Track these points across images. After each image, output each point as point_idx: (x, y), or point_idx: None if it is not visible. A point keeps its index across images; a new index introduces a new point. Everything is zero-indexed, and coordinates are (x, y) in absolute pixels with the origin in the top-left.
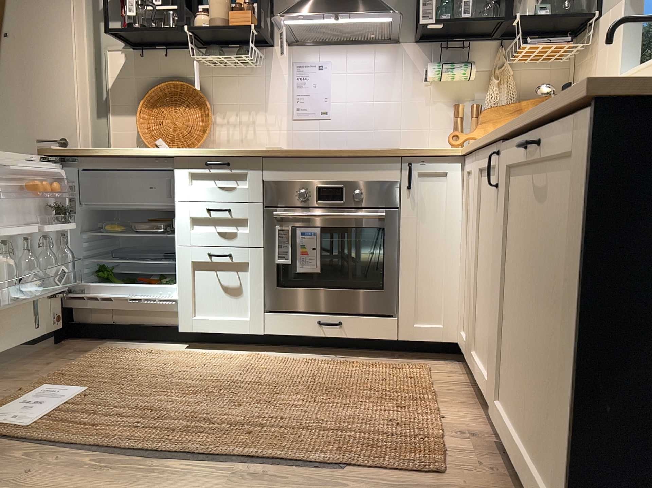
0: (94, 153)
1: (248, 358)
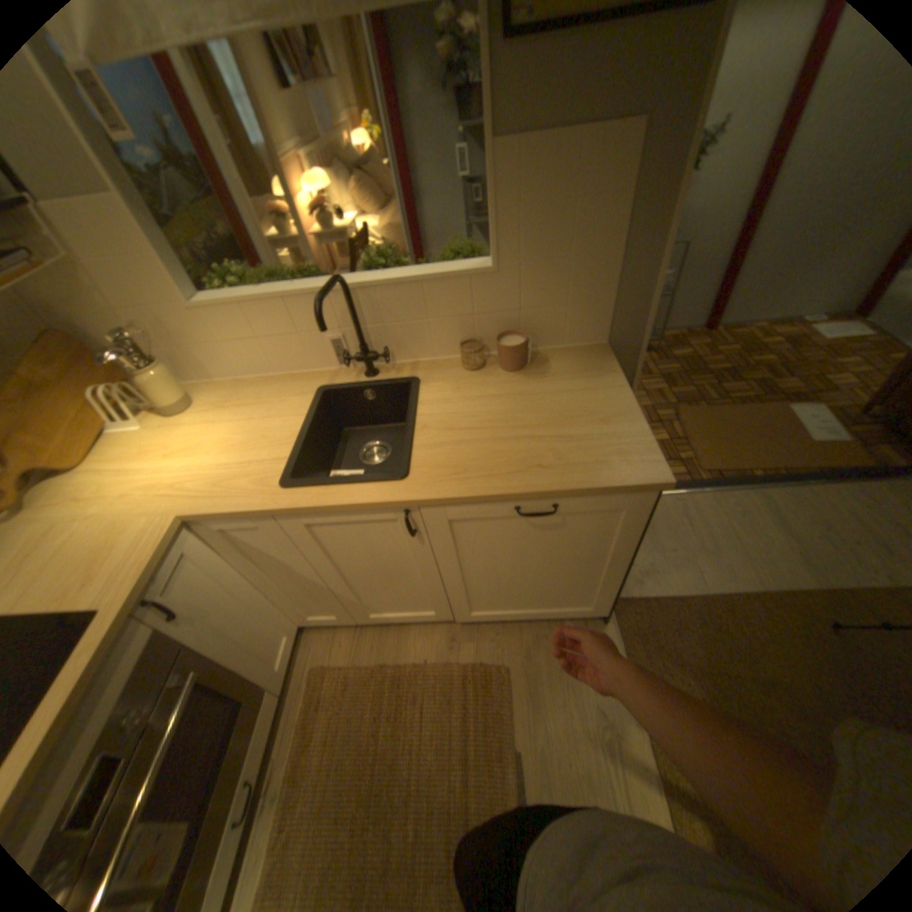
0: None
1: None
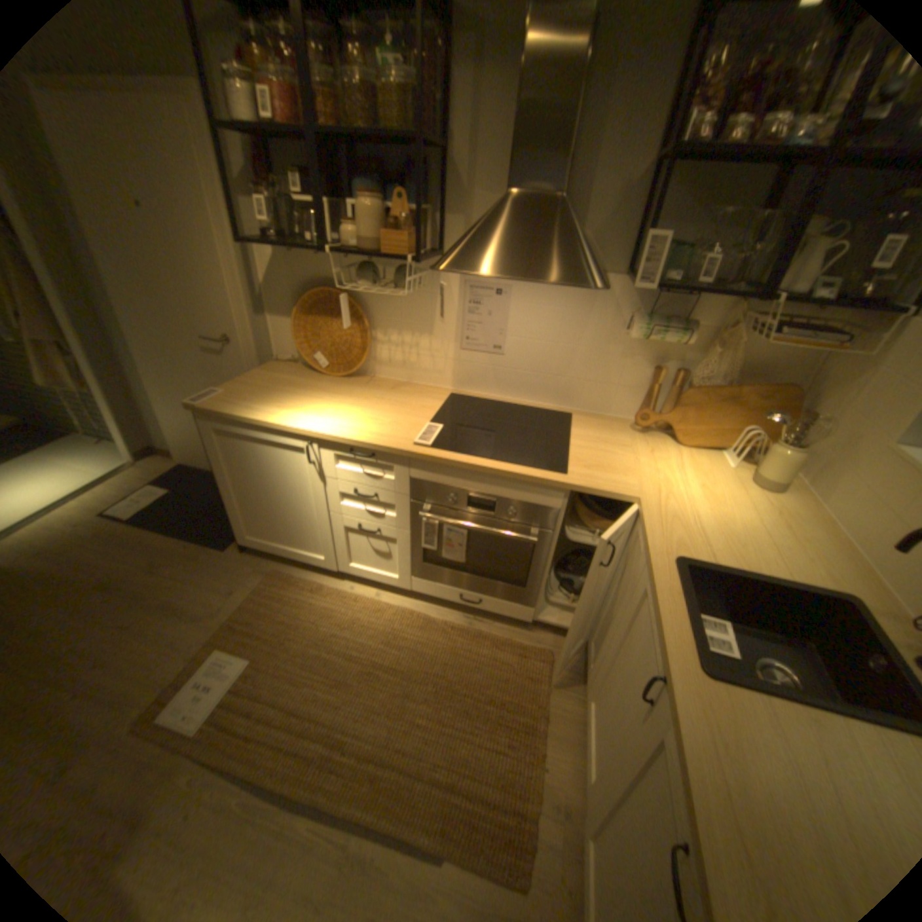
0: (237, 419)
1: (394, 609)
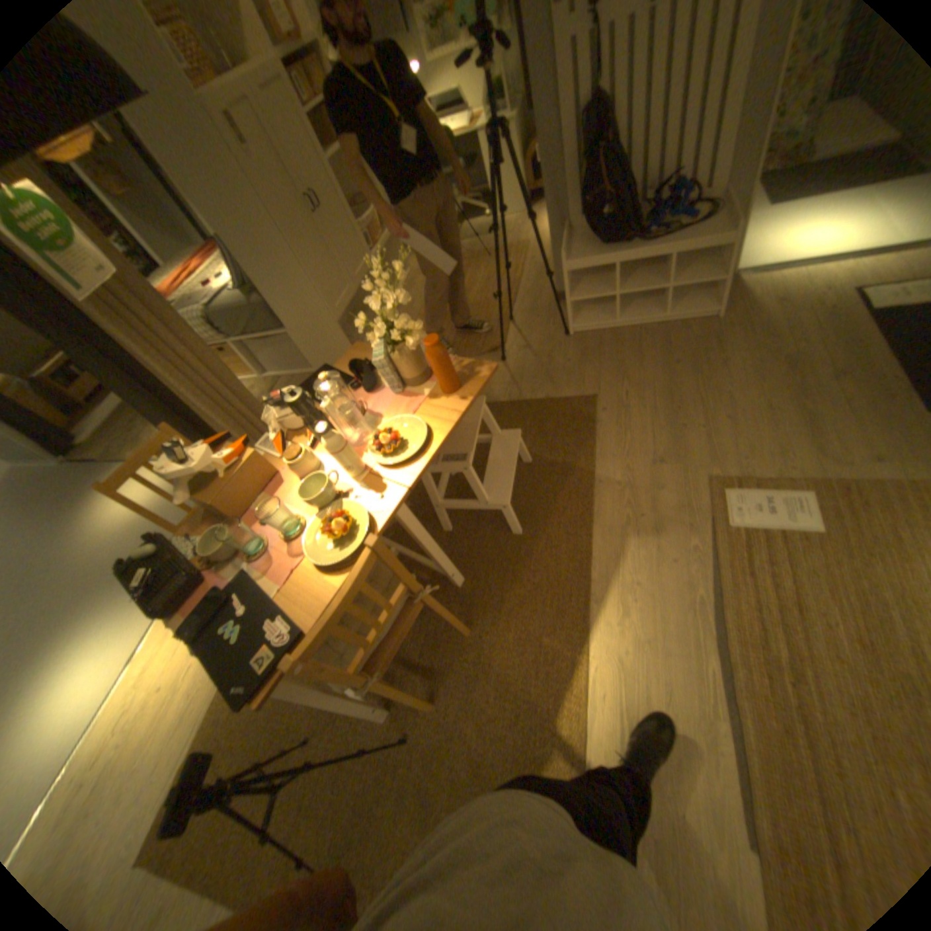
0: None
1: None
